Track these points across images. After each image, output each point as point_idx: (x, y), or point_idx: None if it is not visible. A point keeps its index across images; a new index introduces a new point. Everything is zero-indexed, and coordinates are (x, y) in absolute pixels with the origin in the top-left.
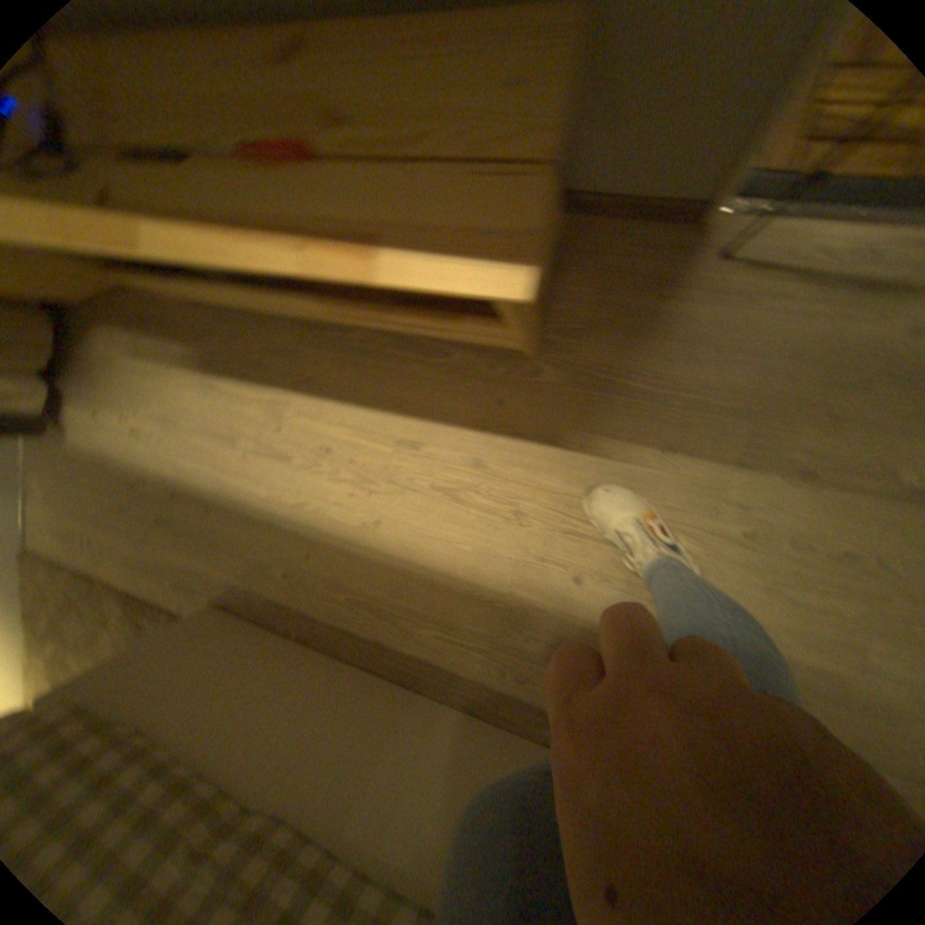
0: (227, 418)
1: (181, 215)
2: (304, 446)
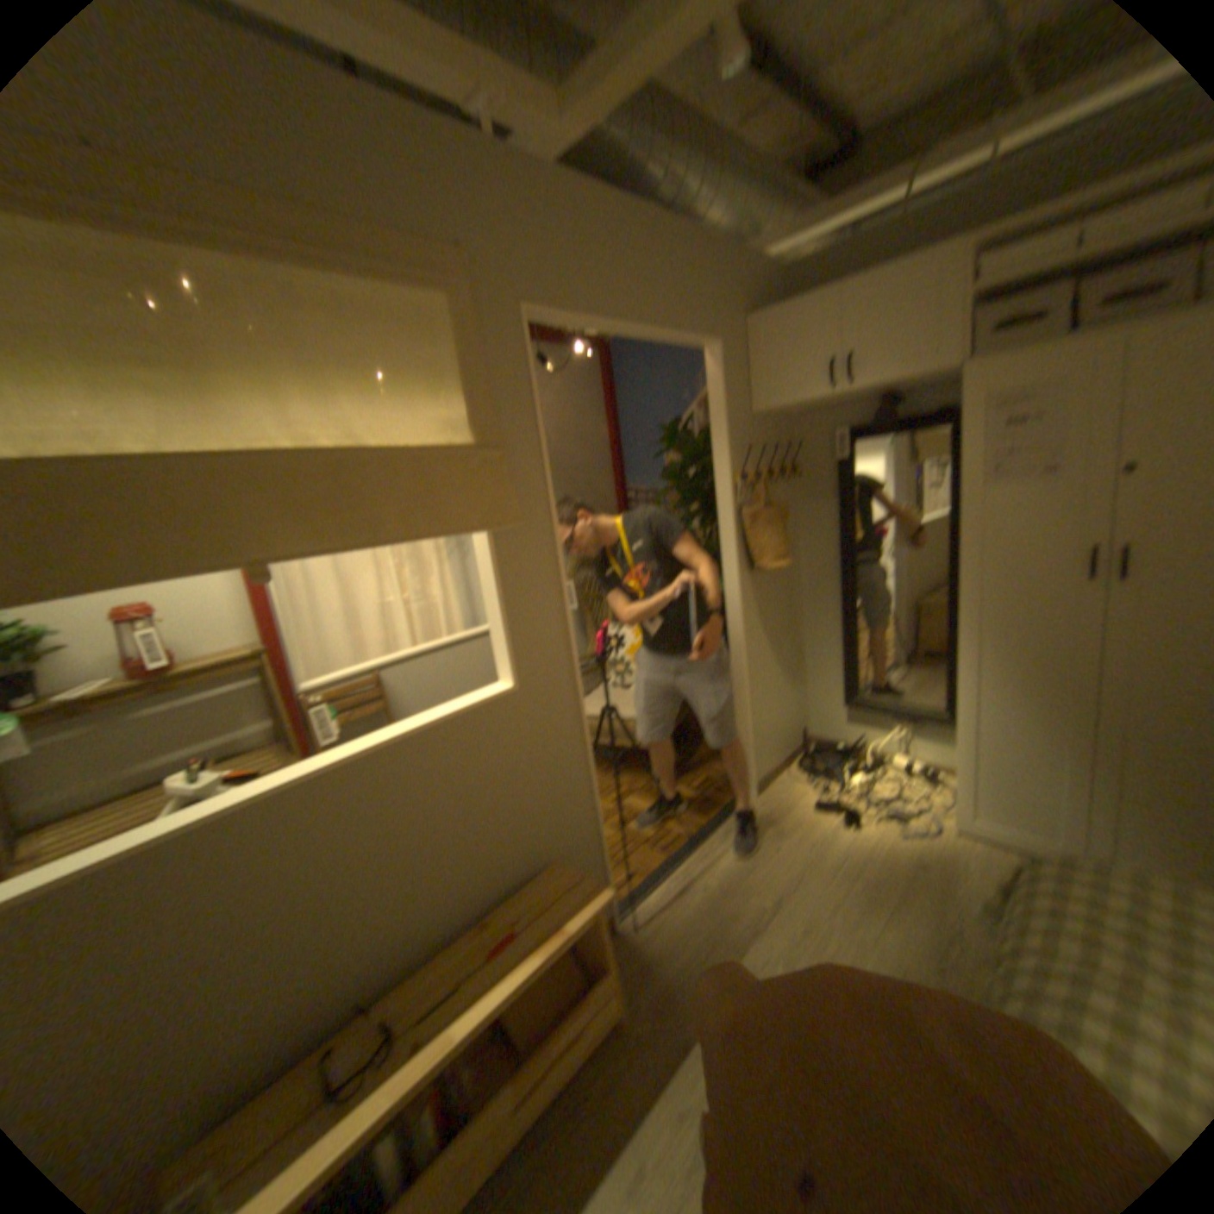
0: None
1: (475, 996)
2: None
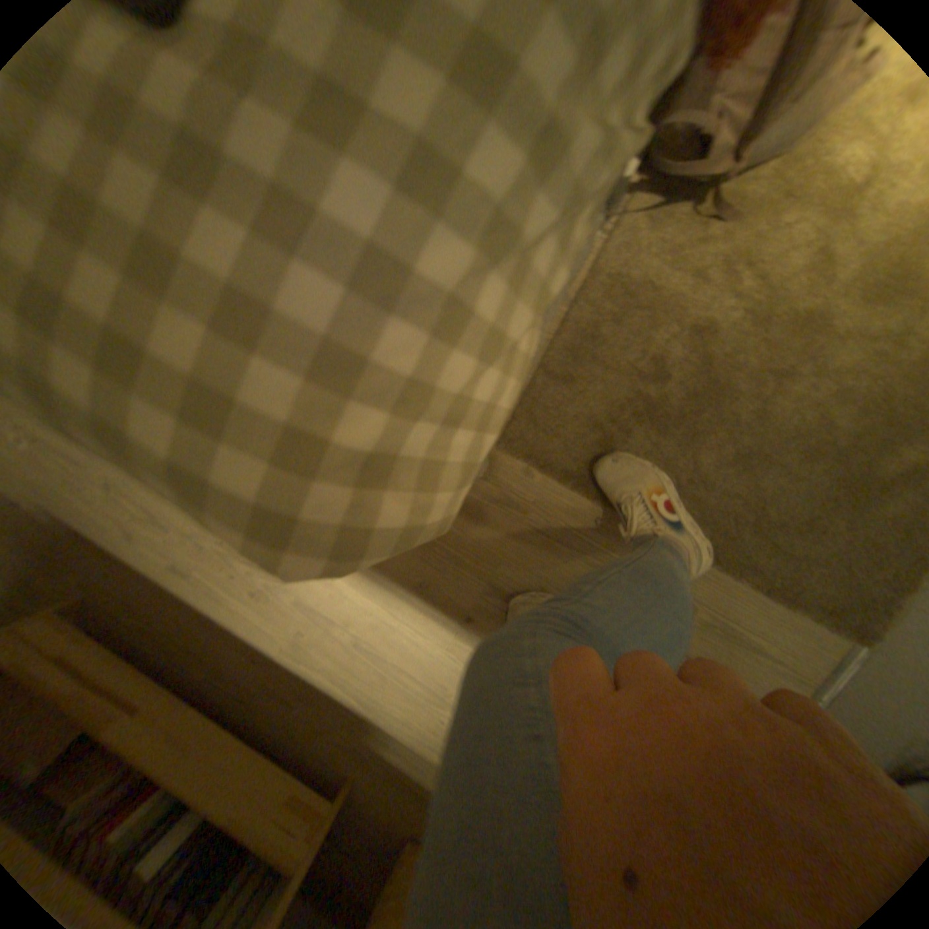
0: (352, 668)
1: None
2: (273, 607)
